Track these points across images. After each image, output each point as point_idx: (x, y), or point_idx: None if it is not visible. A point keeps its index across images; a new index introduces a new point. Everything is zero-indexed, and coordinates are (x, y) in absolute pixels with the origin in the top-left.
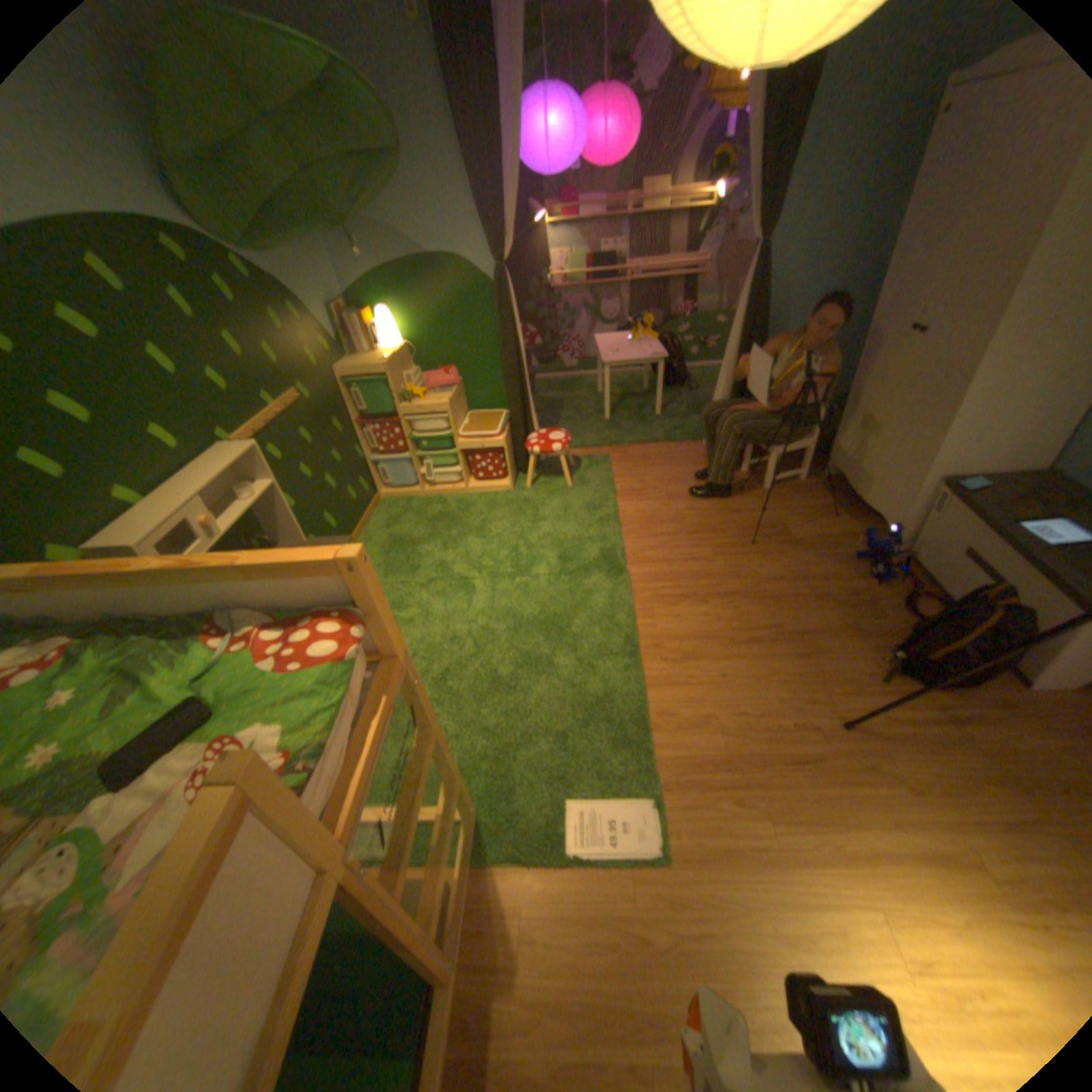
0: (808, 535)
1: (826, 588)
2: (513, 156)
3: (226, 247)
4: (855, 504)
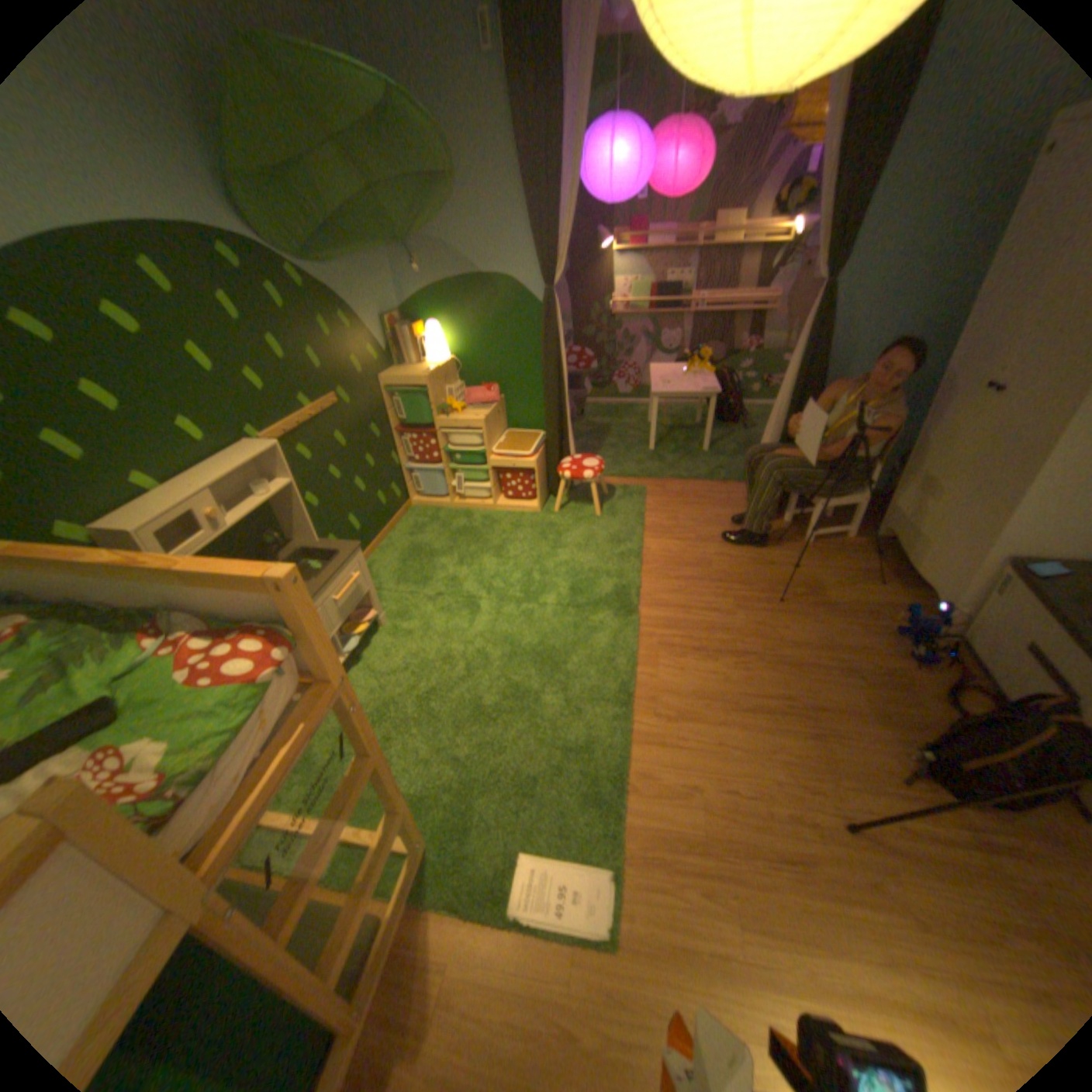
0: (847, 600)
1: (858, 663)
2: (571, 183)
3: (283, 257)
4: (908, 572)
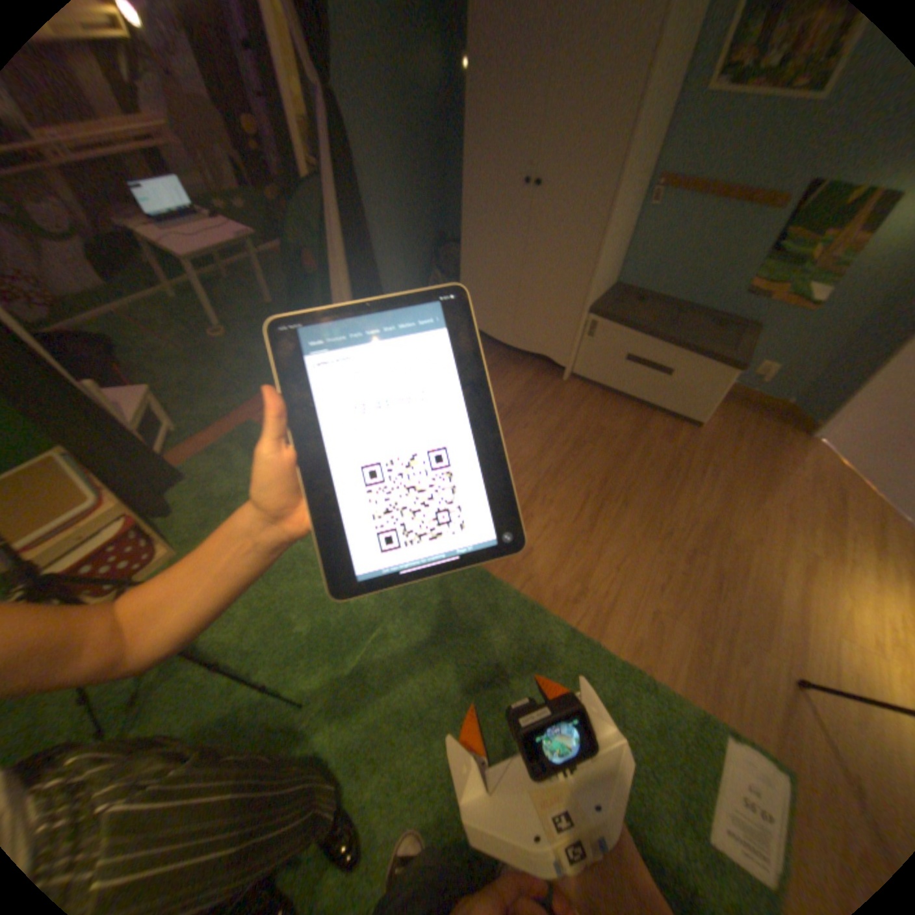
0: (510, 397)
1: (570, 434)
2: None
3: None
4: (502, 352)
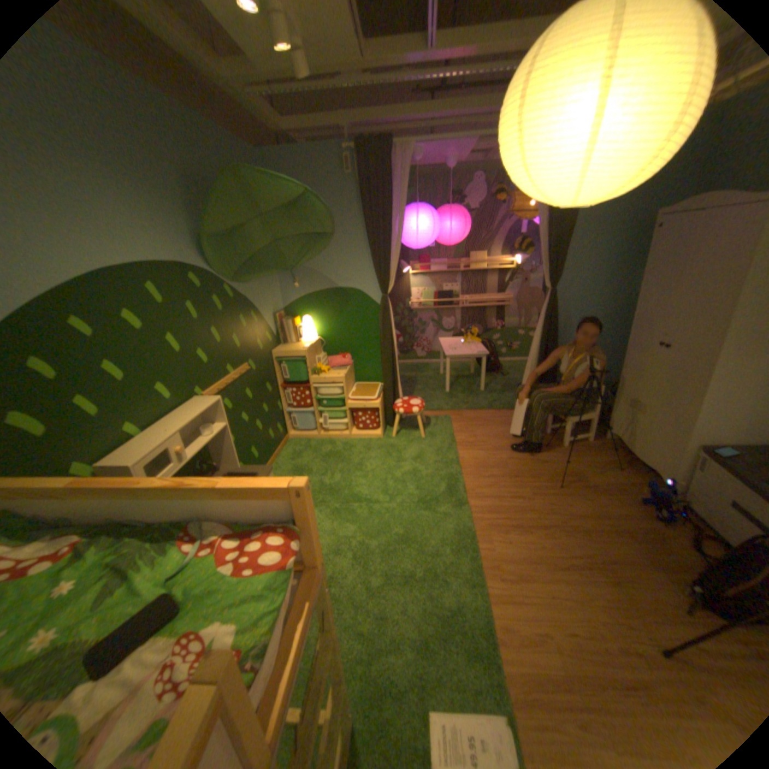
0: (602, 483)
1: (624, 527)
2: (397, 239)
3: (224, 280)
4: (633, 462)
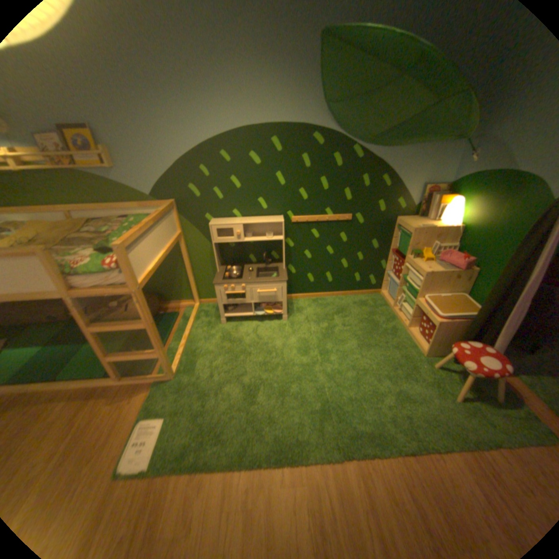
0: None
1: None
2: None
3: (356, 141)
4: None
